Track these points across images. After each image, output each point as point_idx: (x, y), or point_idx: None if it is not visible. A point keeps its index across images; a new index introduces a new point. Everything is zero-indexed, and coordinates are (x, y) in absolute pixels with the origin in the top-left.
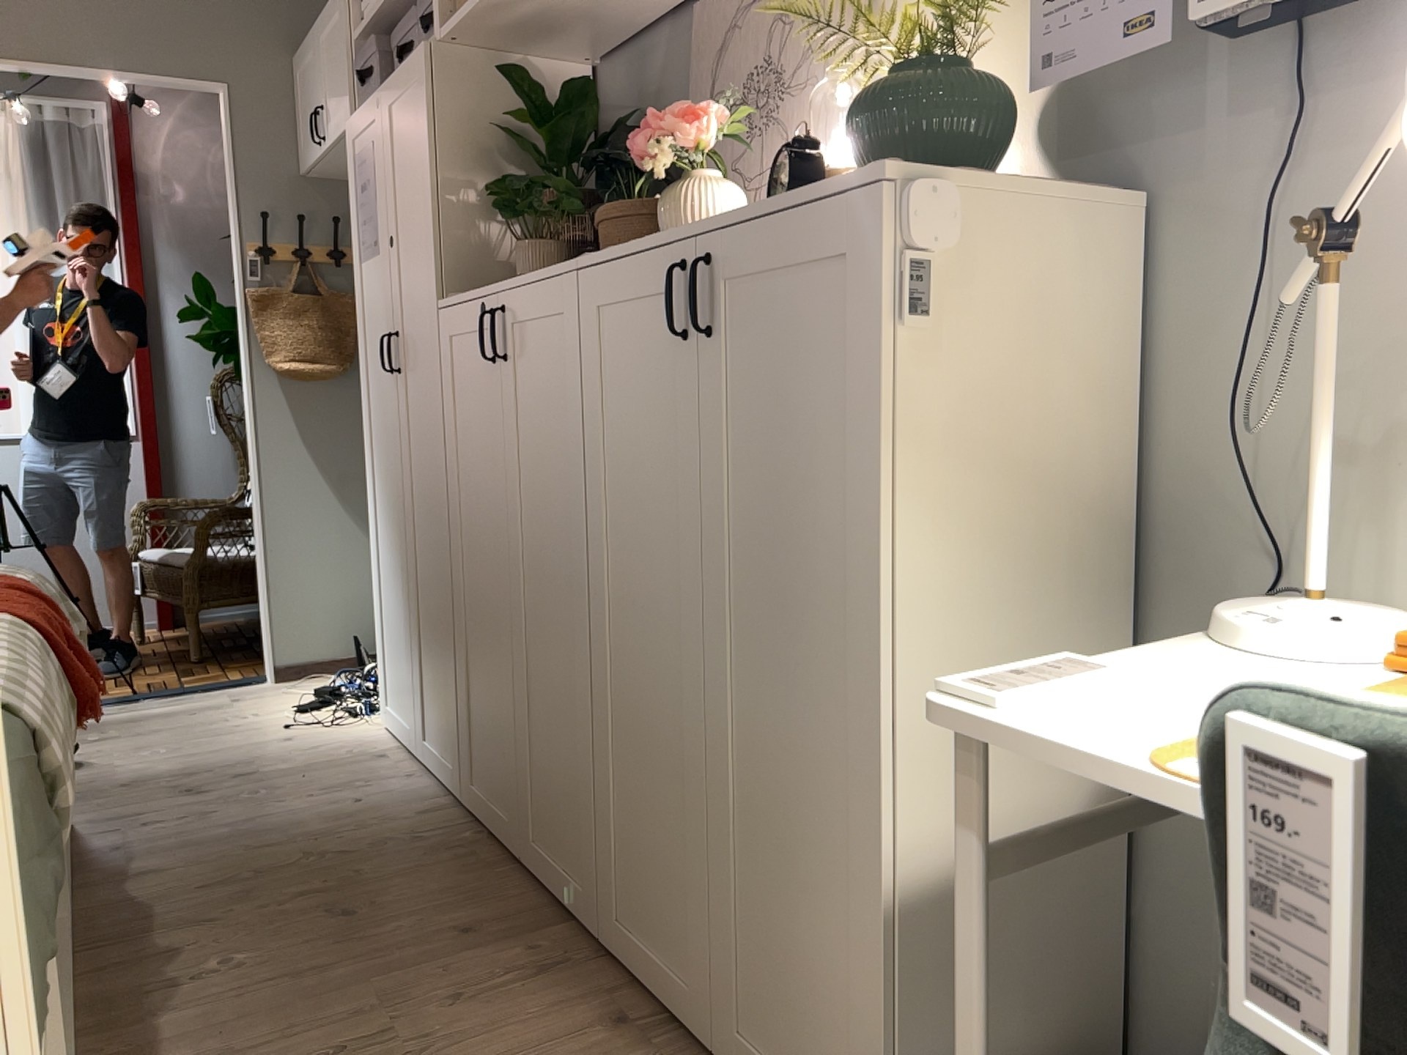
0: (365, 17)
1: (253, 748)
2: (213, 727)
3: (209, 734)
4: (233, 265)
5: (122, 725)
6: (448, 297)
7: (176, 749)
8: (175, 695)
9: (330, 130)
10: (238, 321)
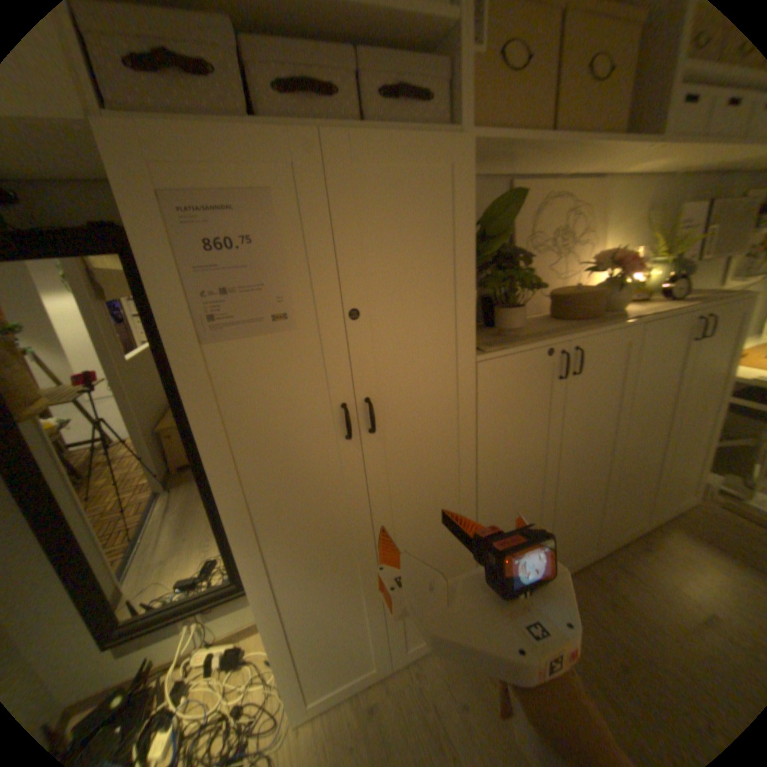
0: None
1: None
2: None
3: None
4: None
5: None
6: (491, 351)
7: None
8: None
9: None
10: None
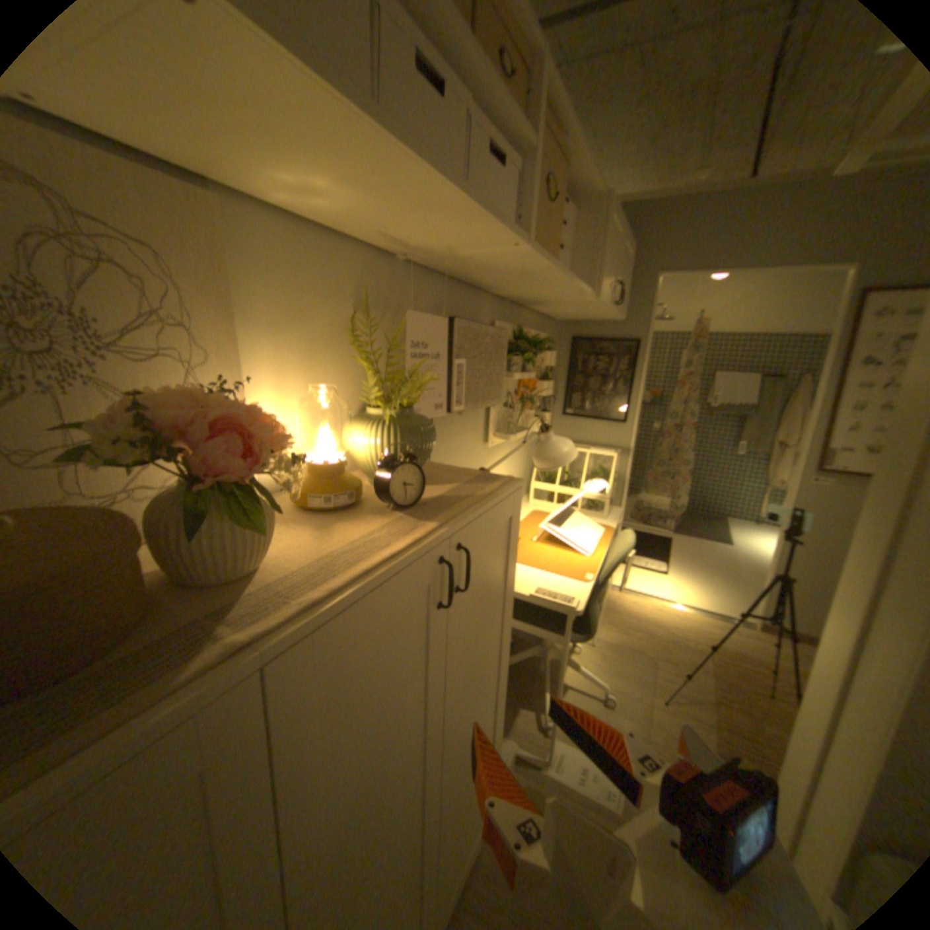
0: None
1: None
2: None
3: None
4: None
5: None
6: None
7: None
8: None
9: None
10: None
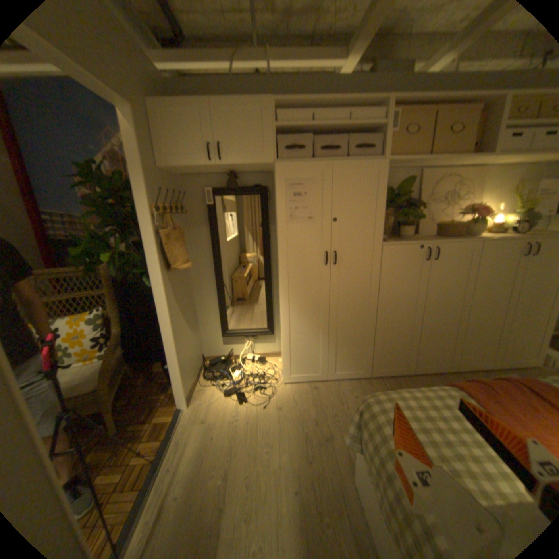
0: (278, 119)
1: (283, 419)
2: (241, 432)
3: (251, 433)
4: (141, 217)
5: (205, 470)
6: (390, 242)
7: (268, 445)
8: (168, 446)
9: (235, 159)
10: (147, 249)
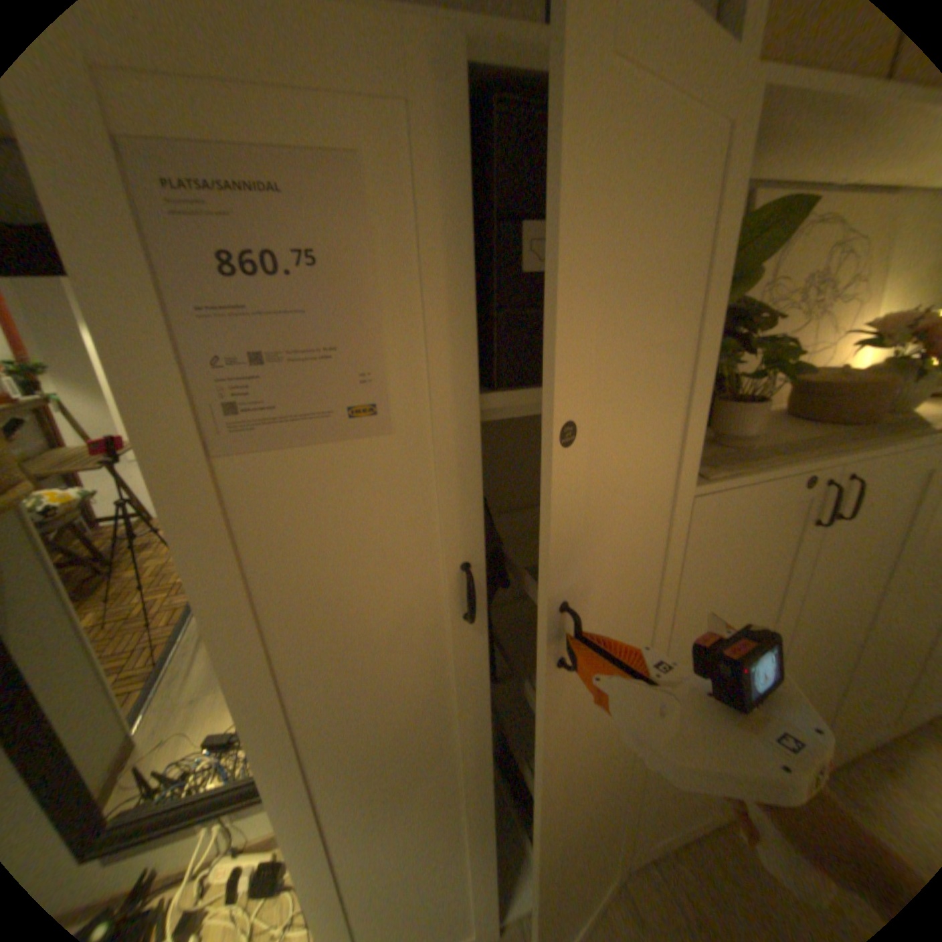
0: None
1: None
2: None
3: None
4: None
5: None
6: (717, 478)
7: None
8: None
9: None
10: None
